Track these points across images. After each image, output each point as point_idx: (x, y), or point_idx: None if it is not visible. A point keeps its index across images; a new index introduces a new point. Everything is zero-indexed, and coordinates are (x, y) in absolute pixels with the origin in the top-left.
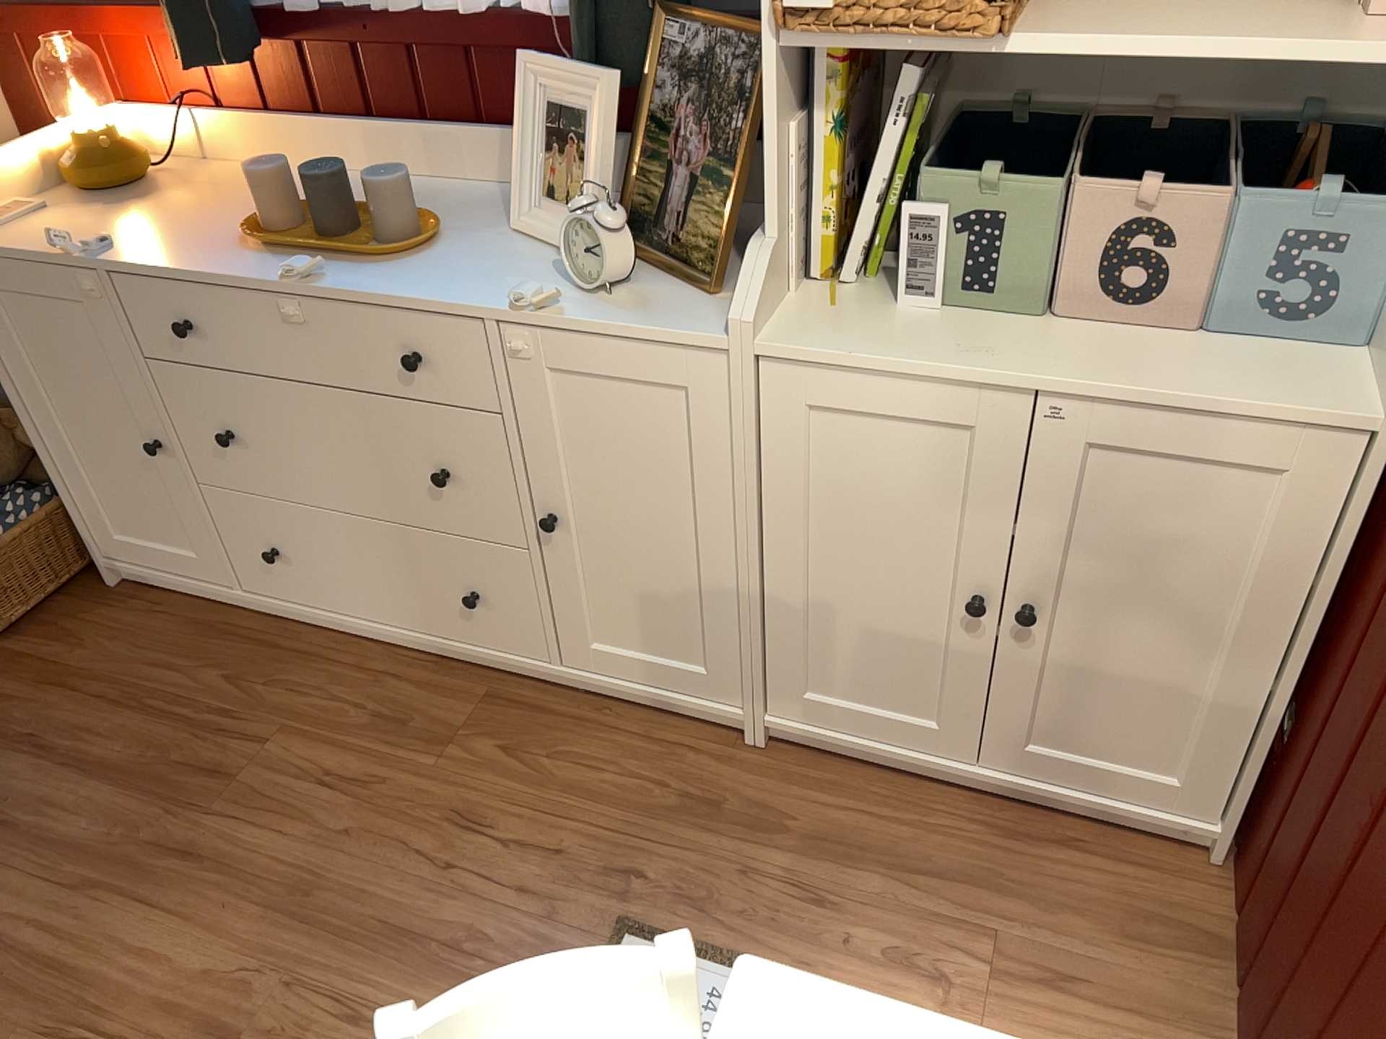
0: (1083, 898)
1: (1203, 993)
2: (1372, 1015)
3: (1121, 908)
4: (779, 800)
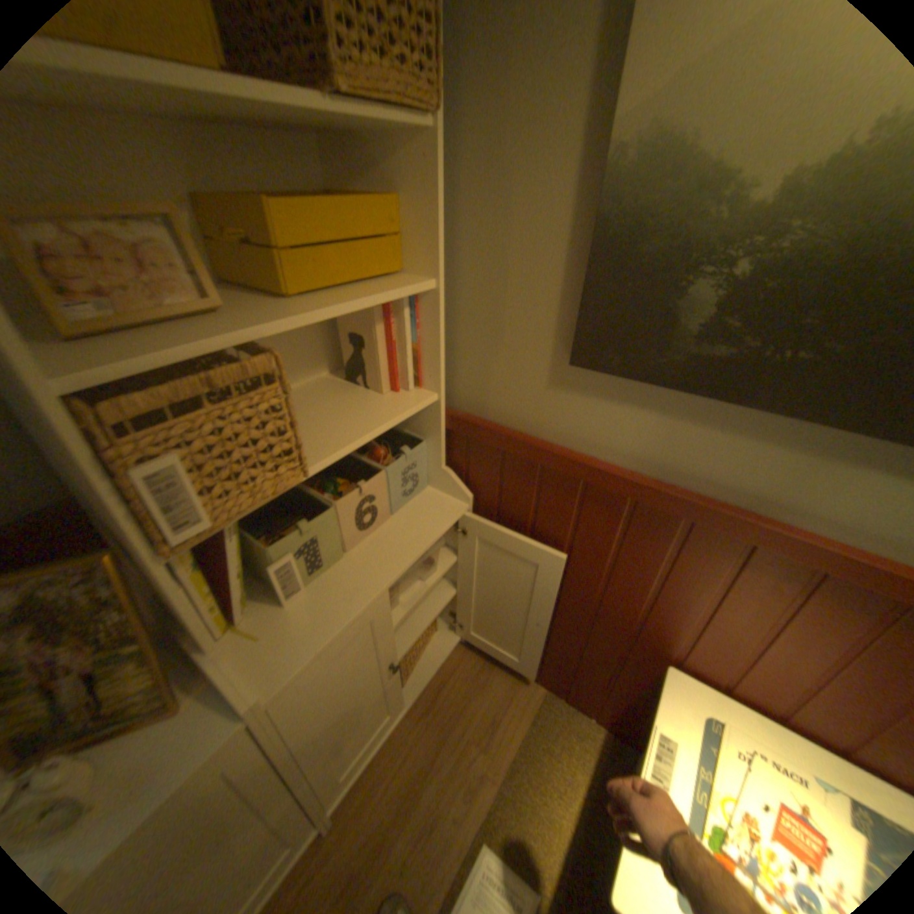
0: (464, 699)
1: (507, 678)
2: (596, 645)
3: (471, 686)
4: (366, 829)
